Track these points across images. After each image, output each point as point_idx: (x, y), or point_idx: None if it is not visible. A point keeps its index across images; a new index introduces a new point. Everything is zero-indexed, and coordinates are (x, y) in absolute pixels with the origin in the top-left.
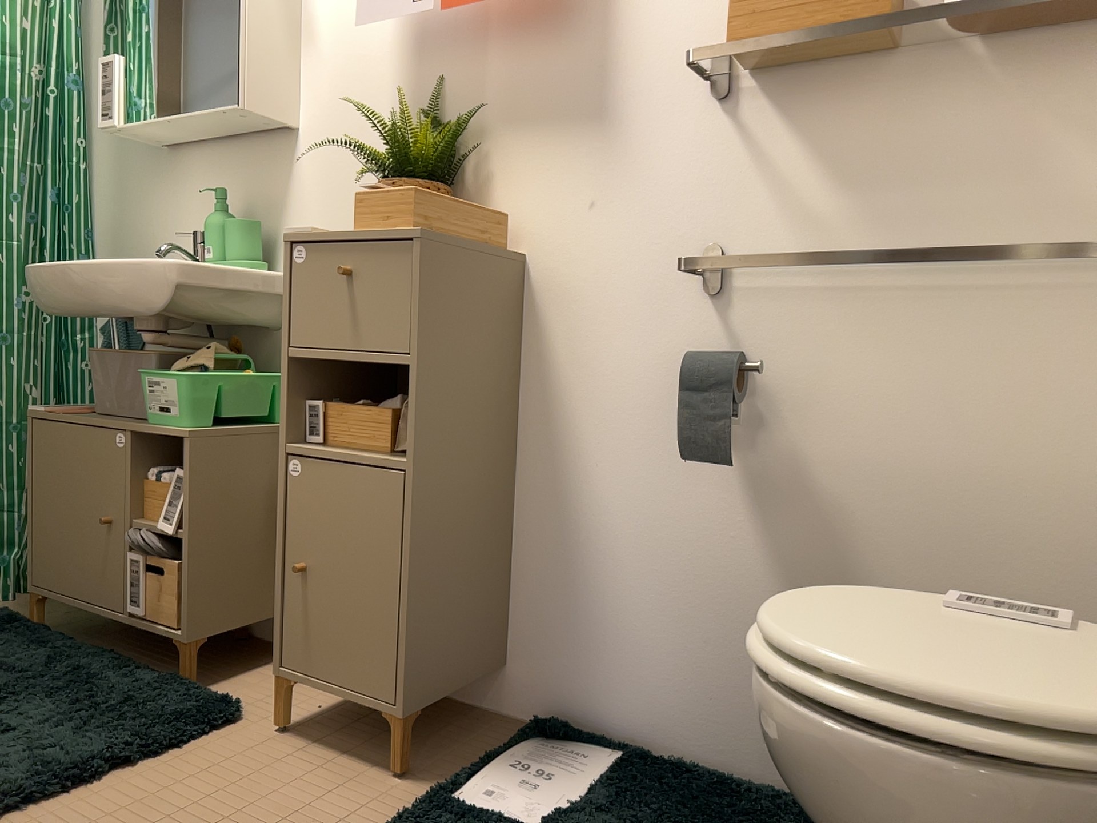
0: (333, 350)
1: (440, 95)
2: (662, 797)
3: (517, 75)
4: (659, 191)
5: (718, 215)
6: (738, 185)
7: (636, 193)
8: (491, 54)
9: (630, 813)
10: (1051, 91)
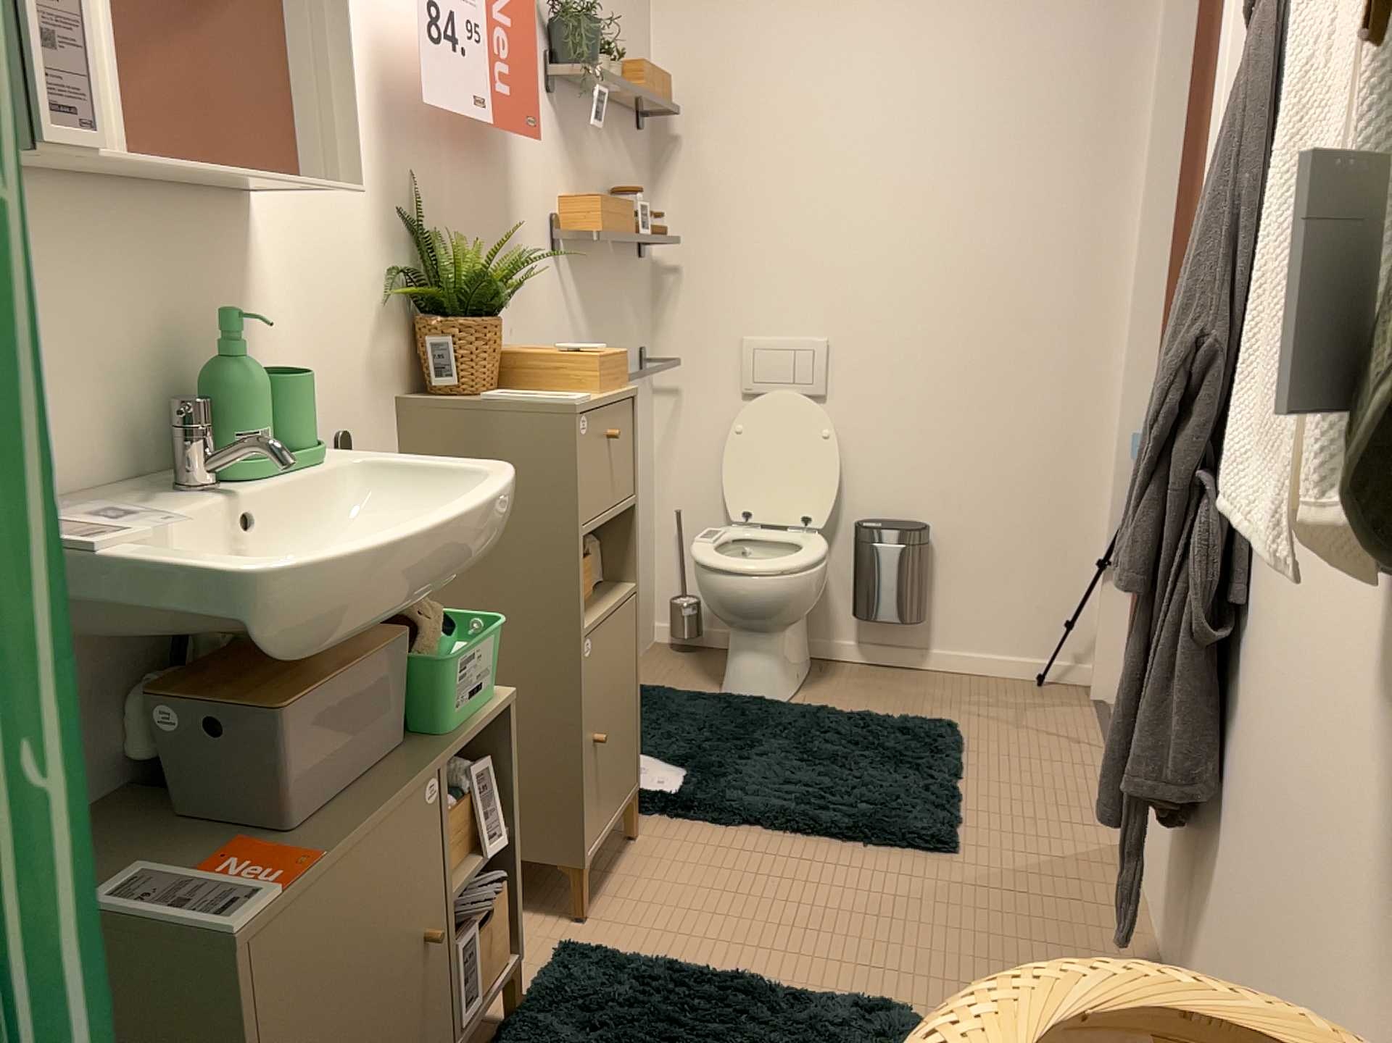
0: (602, 515)
1: (416, 193)
2: (647, 729)
3: (466, 191)
4: (540, 321)
5: (560, 341)
6: (565, 319)
7: (531, 322)
8: (447, 159)
9: (670, 738)
10: (626, 275)
